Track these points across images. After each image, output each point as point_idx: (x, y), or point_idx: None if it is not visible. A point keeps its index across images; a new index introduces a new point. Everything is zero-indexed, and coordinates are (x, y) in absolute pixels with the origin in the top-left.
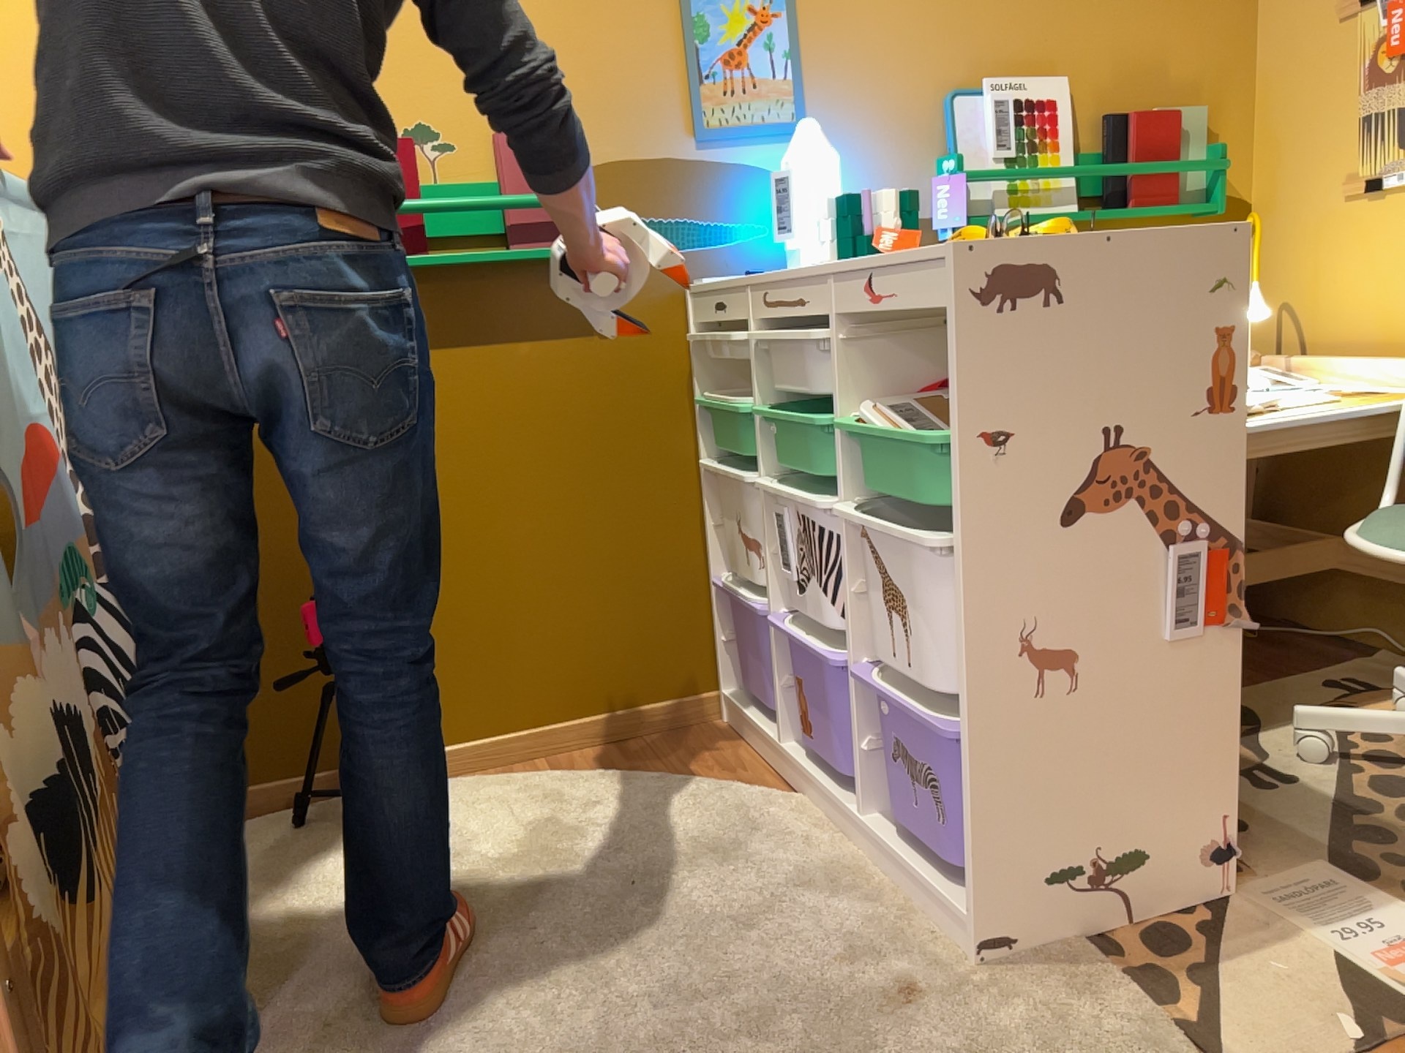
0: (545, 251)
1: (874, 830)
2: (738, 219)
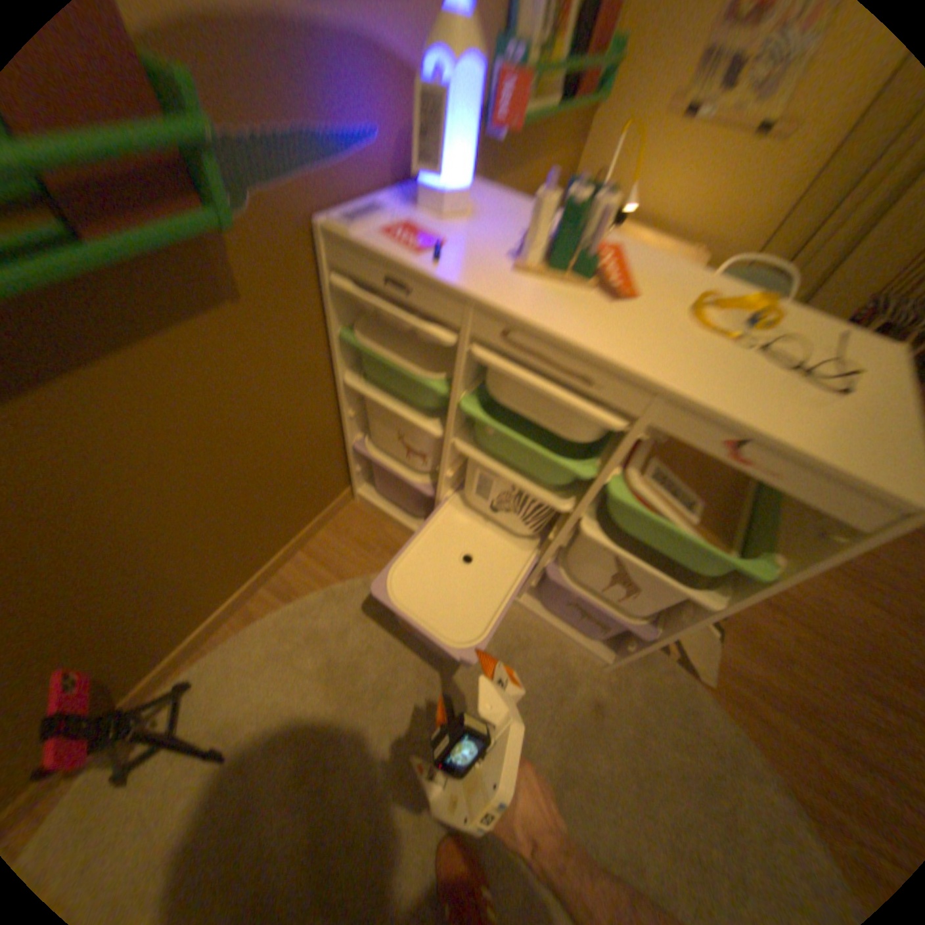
0: (159, 231)
1: (526, 600)
2: (355, 116)
